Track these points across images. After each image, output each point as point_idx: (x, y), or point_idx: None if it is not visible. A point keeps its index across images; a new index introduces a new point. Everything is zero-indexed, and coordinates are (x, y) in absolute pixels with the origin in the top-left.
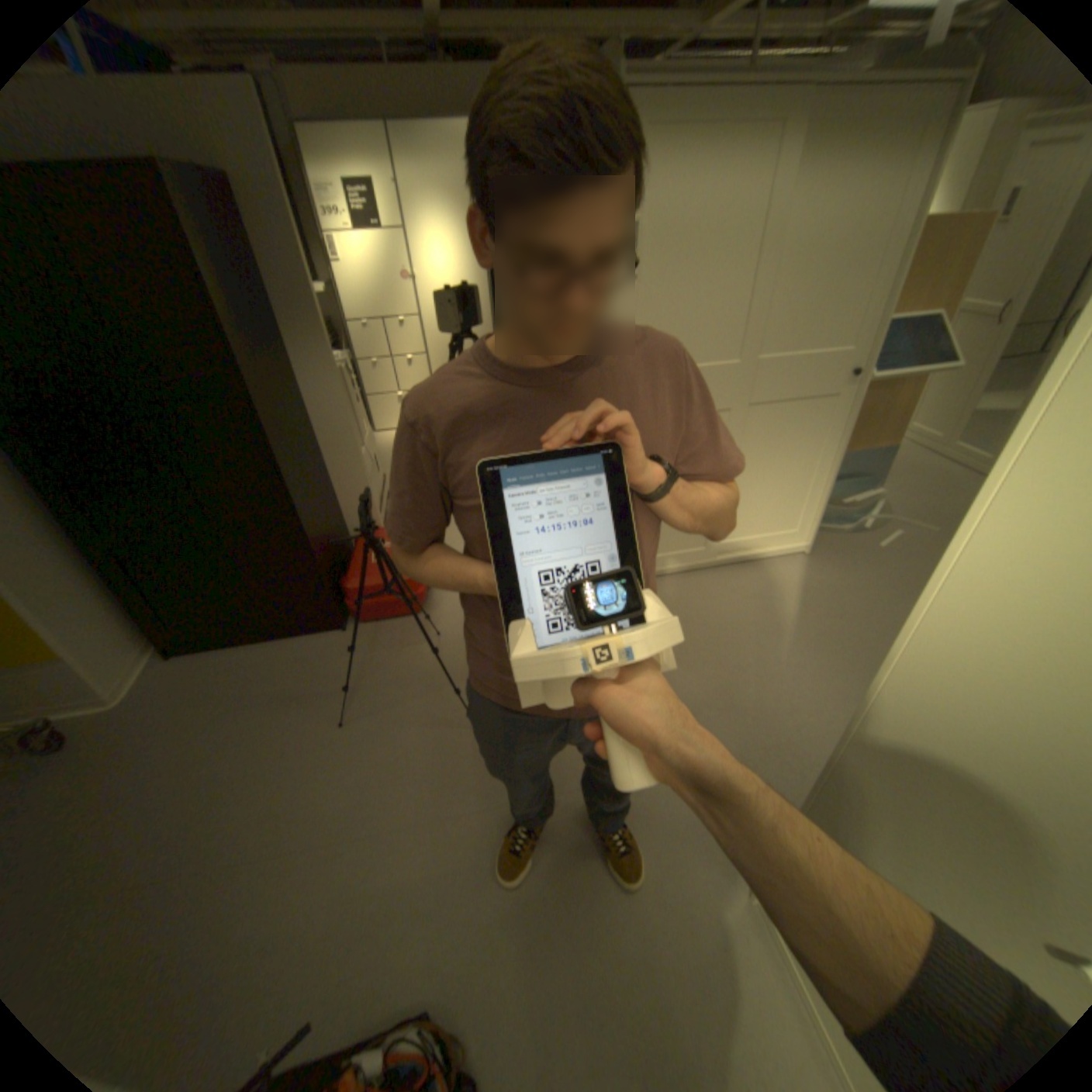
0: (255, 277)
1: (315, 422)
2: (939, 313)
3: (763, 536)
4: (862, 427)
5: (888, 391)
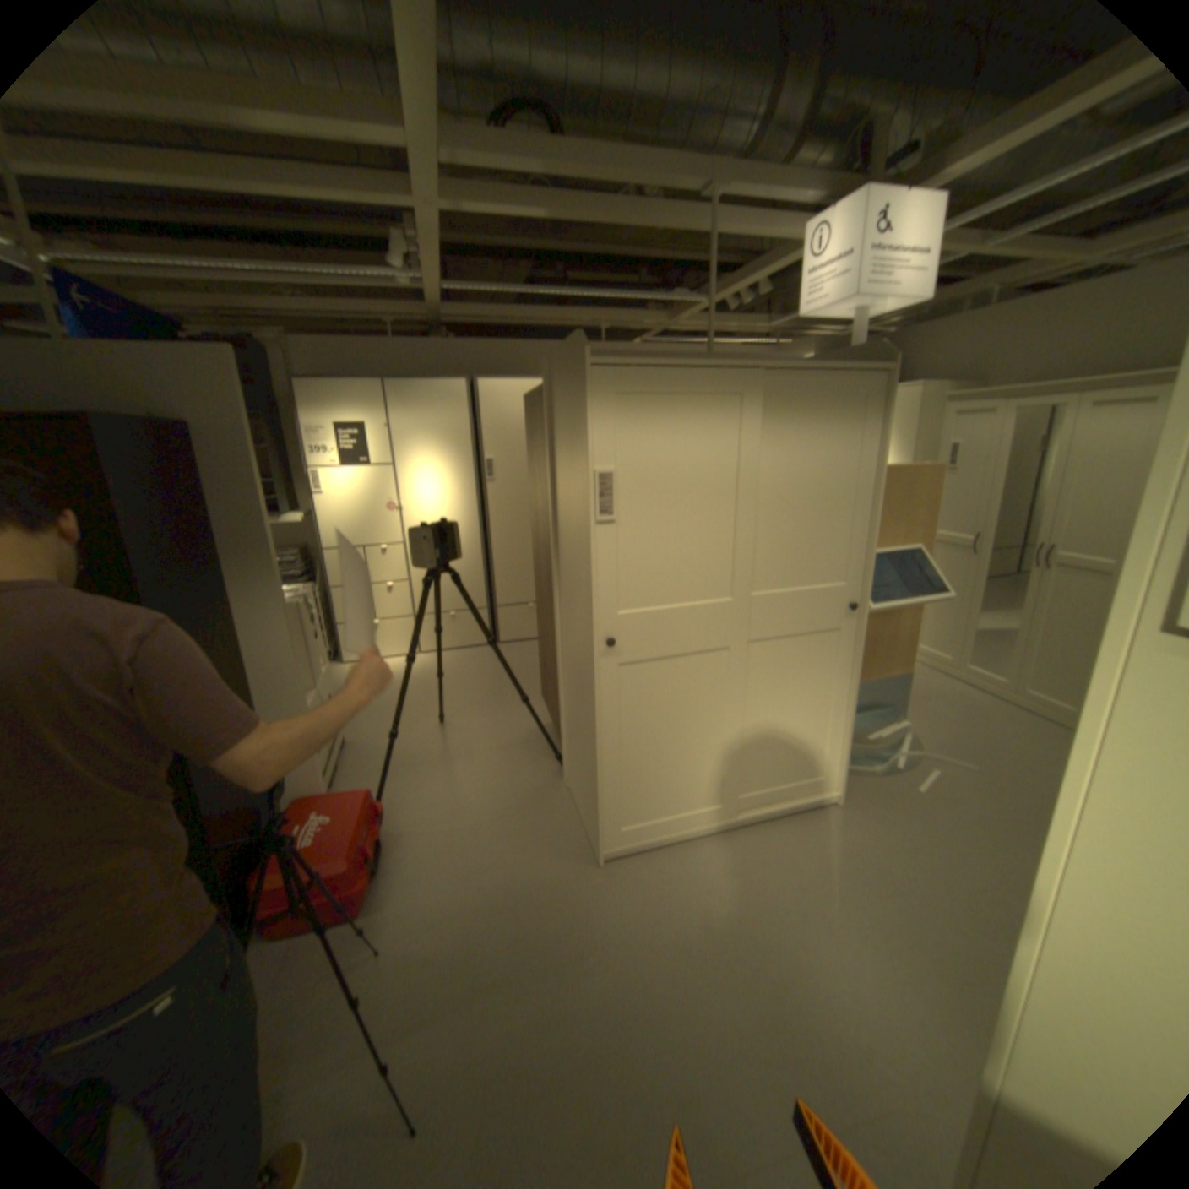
0: (201, 518)
1: (251, 667)
2: (918, 548)
3: (786, 786)
4: (870, 657)
5: (888, 620)
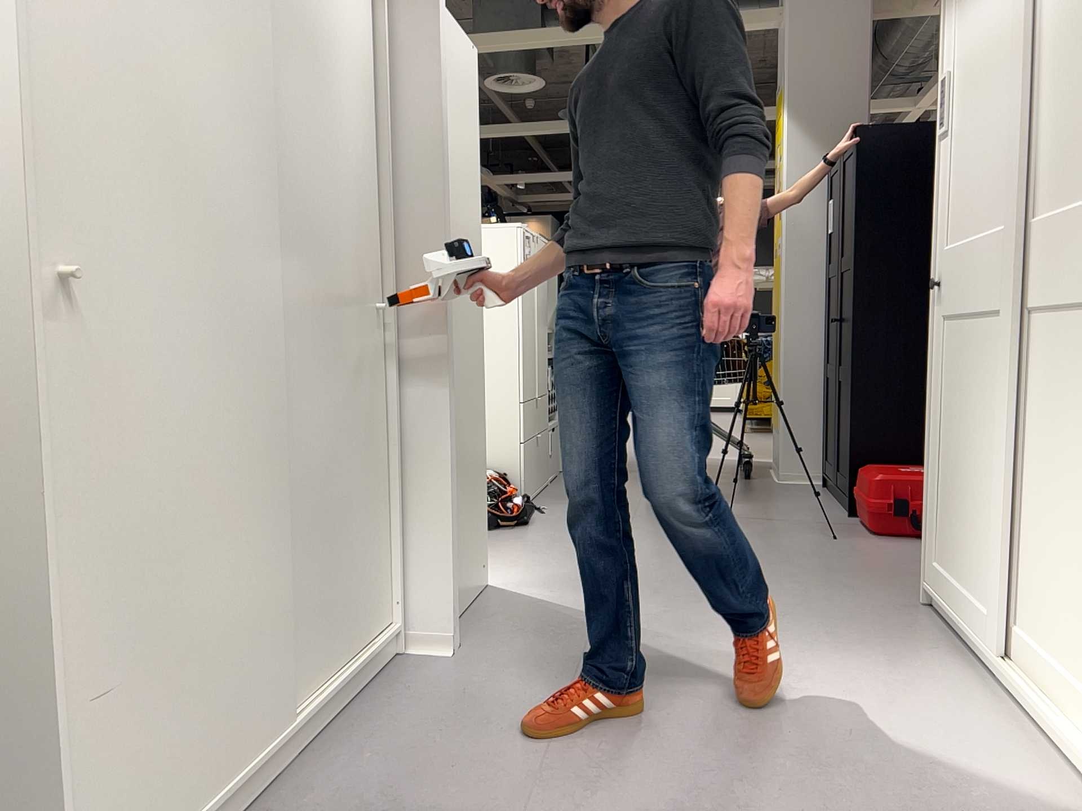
0: None
1: None
2: None
3: (1056, 665)
4: None
5: None
